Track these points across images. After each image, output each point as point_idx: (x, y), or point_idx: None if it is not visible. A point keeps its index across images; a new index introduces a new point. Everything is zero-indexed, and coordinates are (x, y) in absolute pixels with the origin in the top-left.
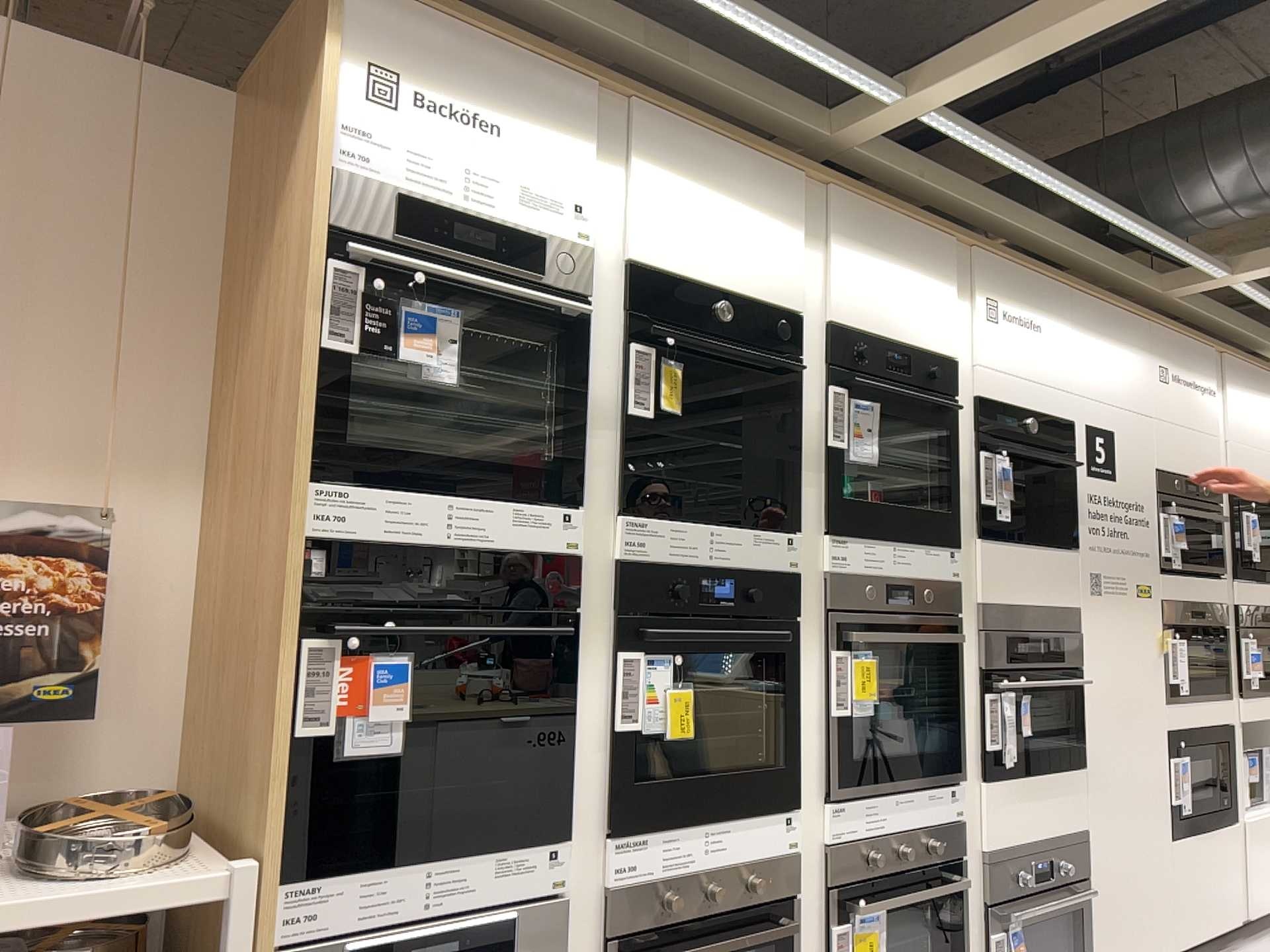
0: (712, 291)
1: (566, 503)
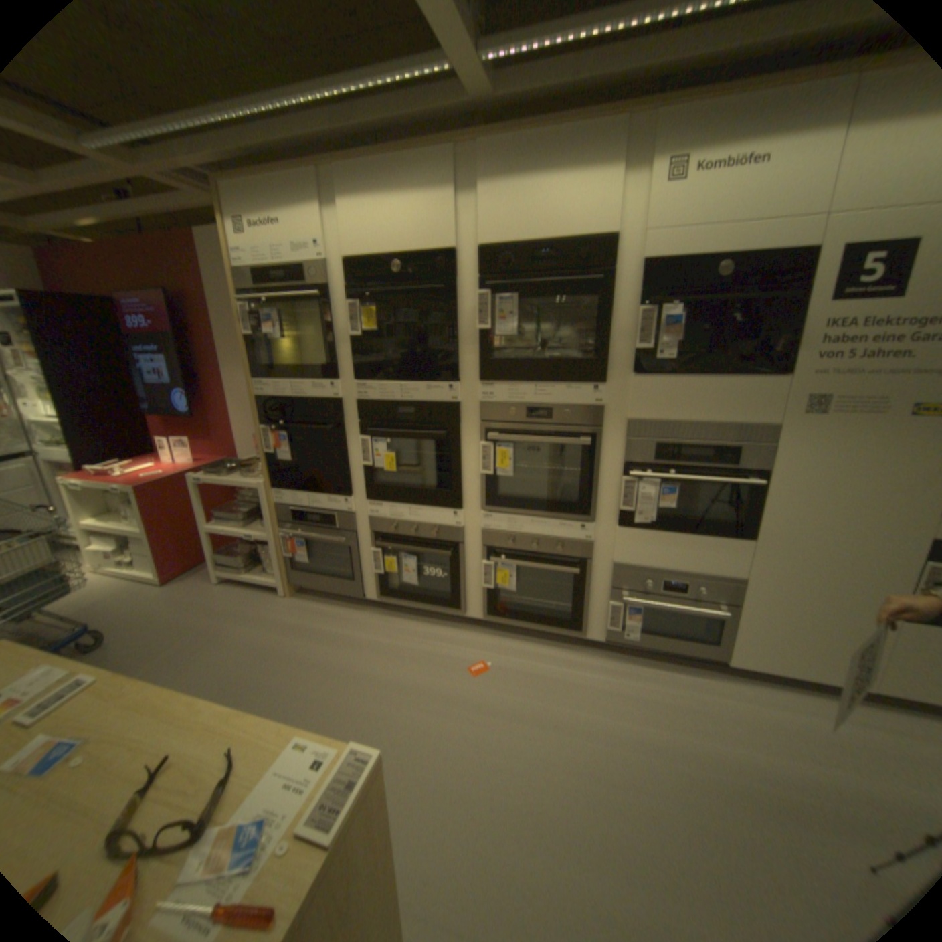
0: (390, 252)
1: (328, 381)
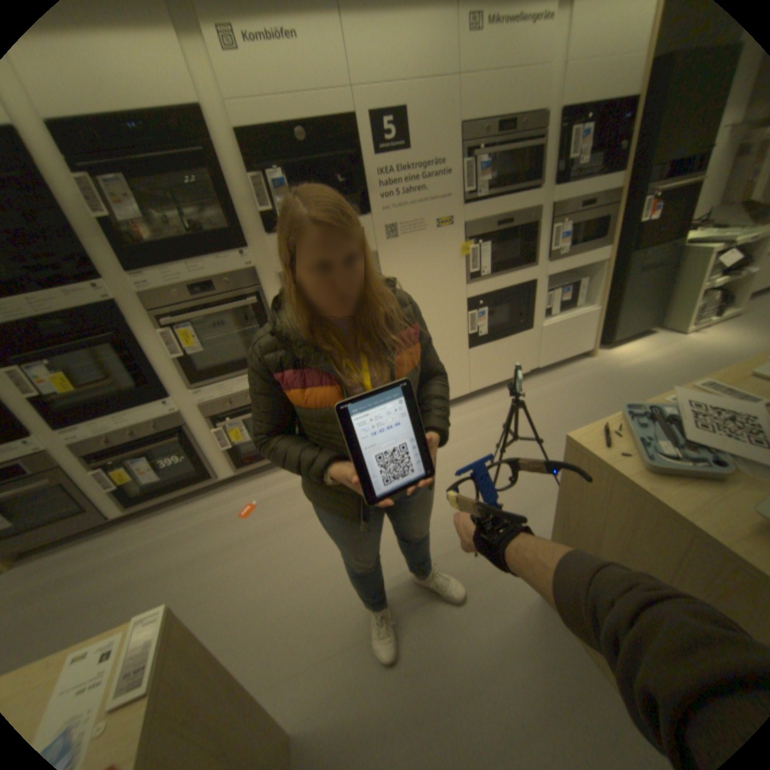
0: None
1: None
